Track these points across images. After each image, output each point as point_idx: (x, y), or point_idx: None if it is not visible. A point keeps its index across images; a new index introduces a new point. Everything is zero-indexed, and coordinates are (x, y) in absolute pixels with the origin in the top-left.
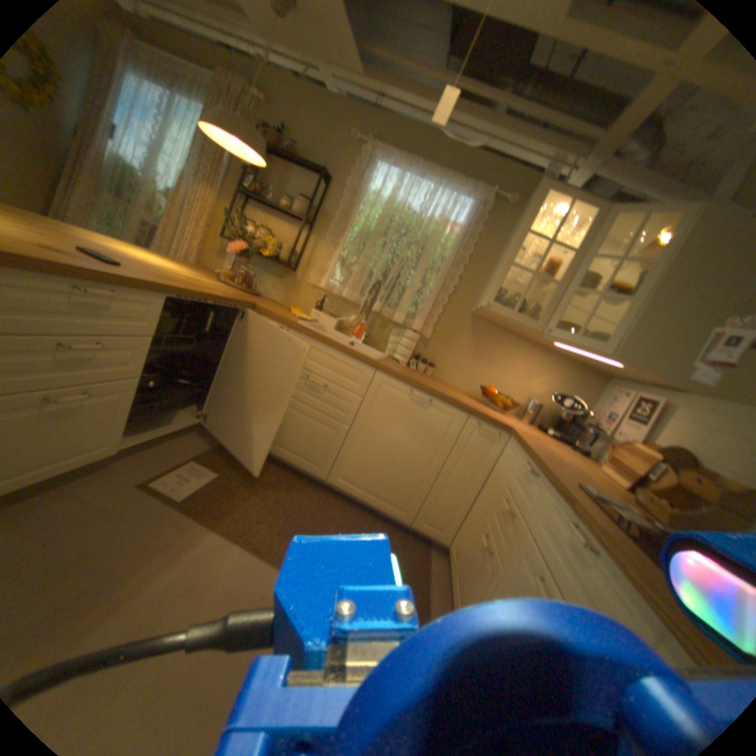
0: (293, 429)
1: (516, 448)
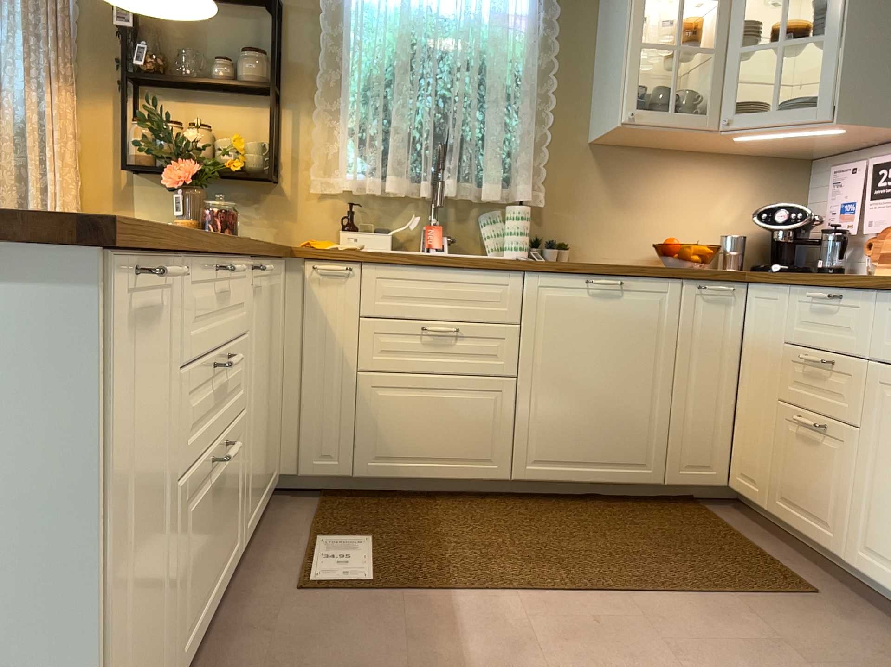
0: (427, 419)
1: (769, 290)
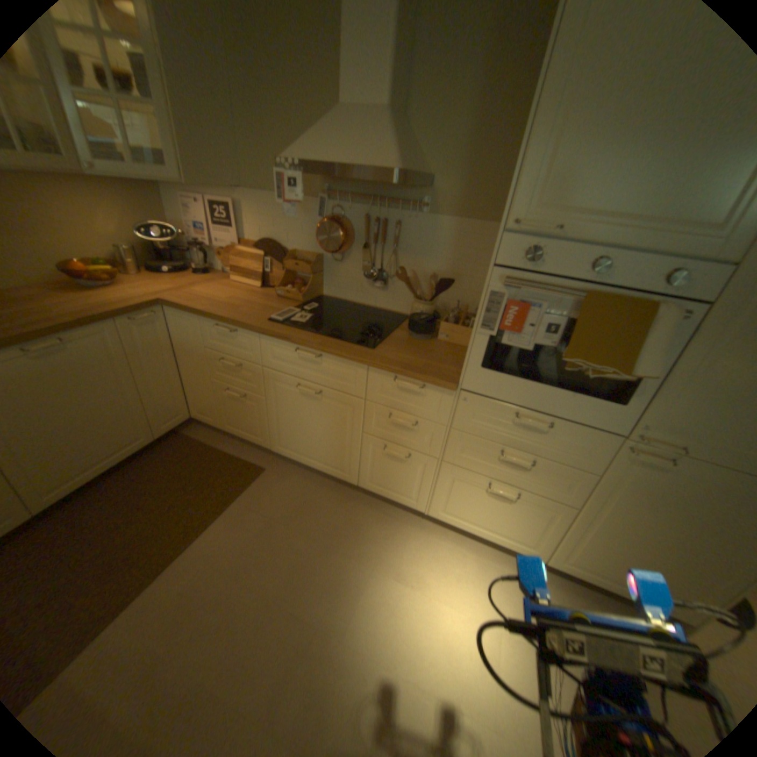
0: None
1: (181, 314)
